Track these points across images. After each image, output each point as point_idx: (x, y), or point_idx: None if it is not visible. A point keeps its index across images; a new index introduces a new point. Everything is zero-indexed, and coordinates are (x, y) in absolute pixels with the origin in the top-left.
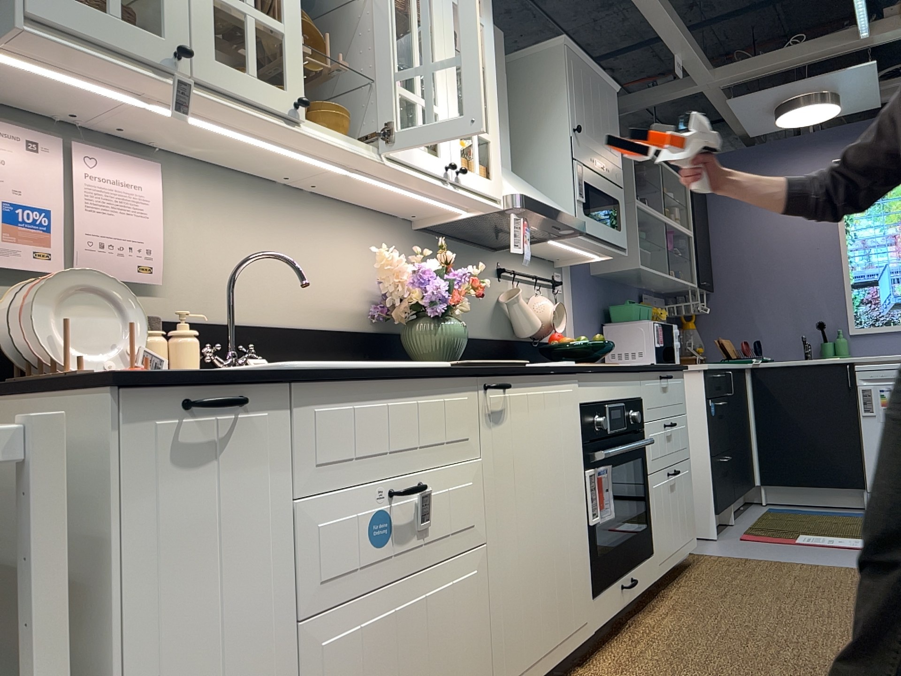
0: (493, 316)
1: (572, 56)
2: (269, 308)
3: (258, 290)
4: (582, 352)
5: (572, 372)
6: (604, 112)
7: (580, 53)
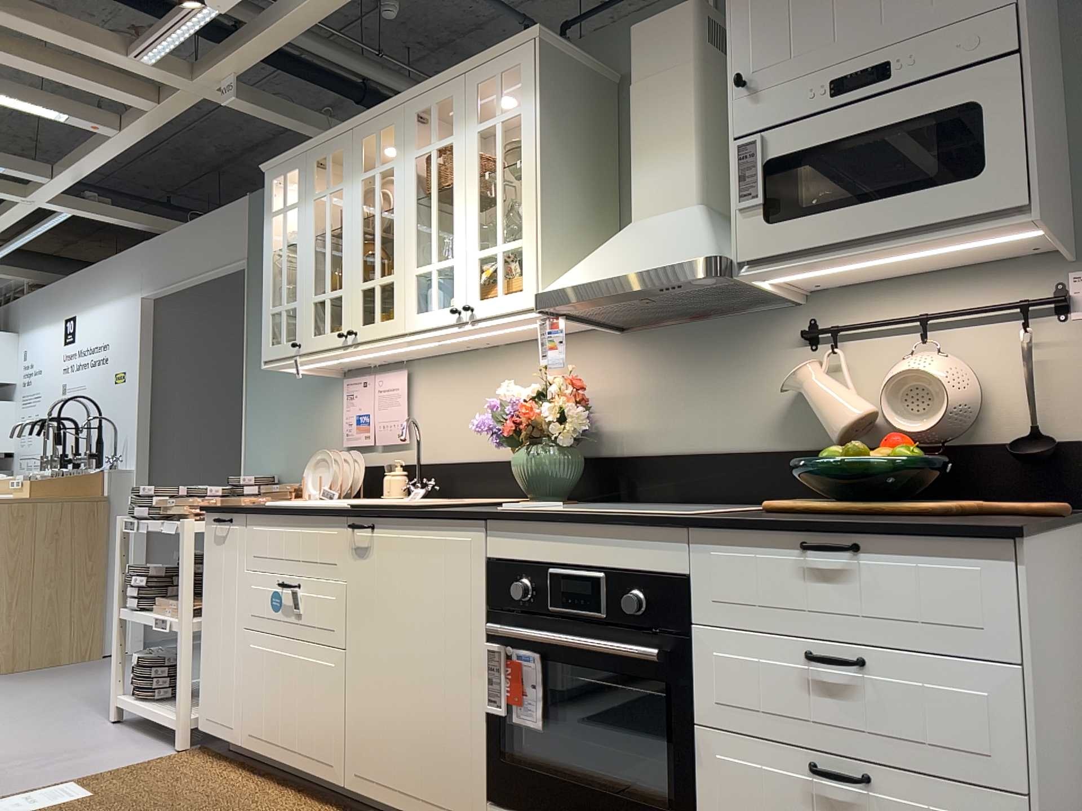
0: (781, 413)
1: None
2: (469, 447)
3: (462, 435)
4: (832, 477)
5: (463, 518)
6: None
7: None
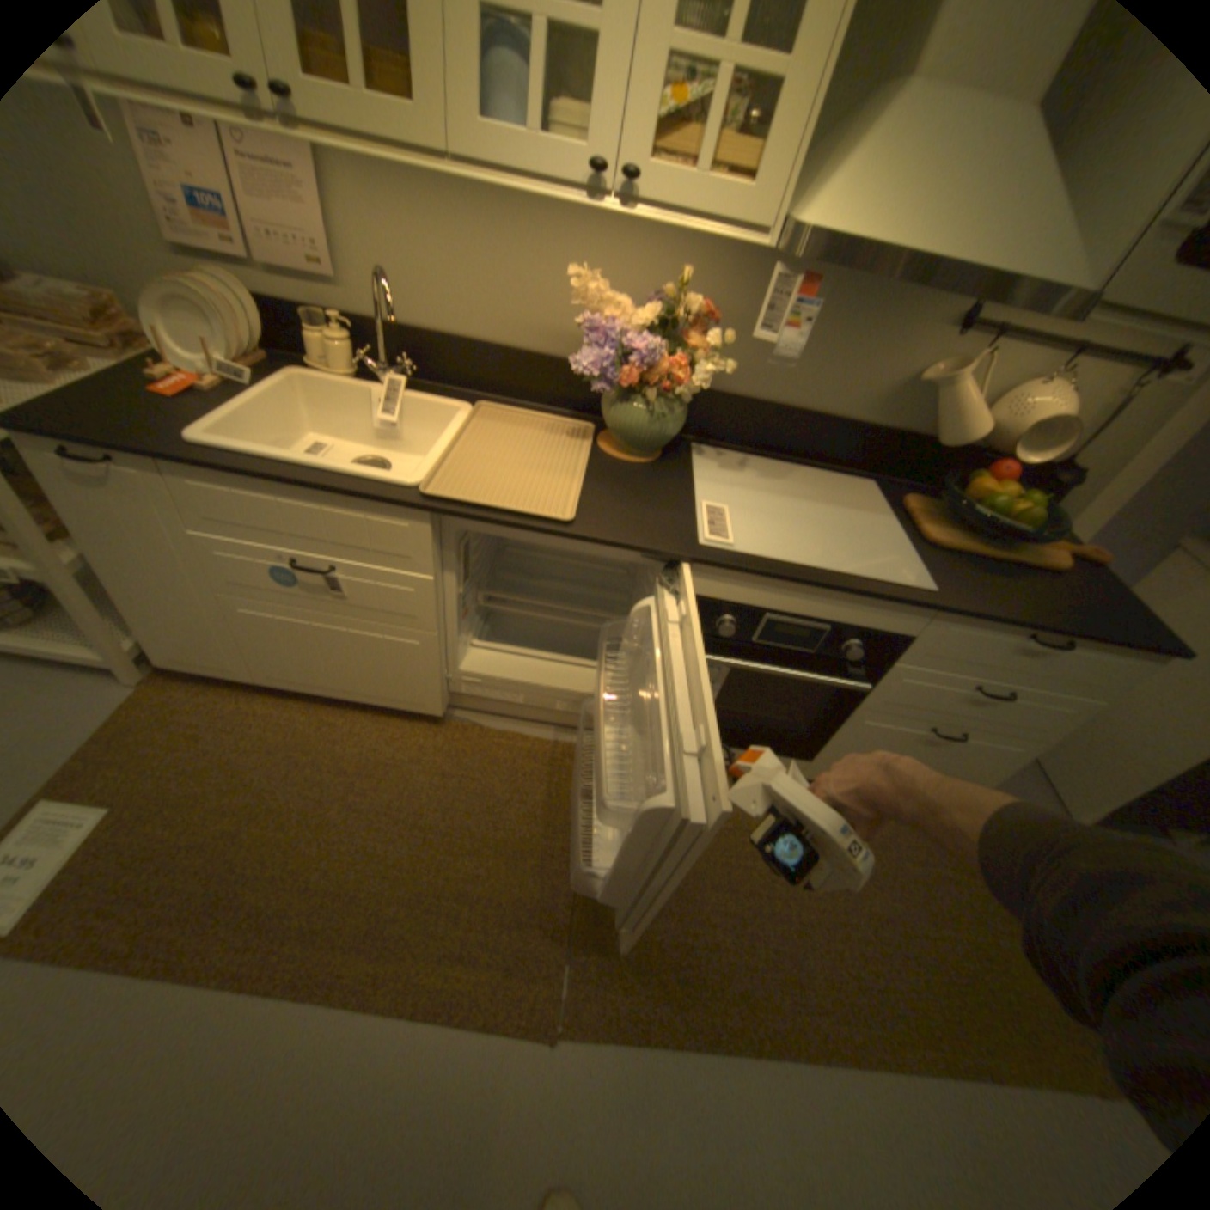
0: (894, 389)
1: None
2: (462, 316)
3: (448, 293)
4: (982, 515)
5: (663, 557)
6: None
7: None
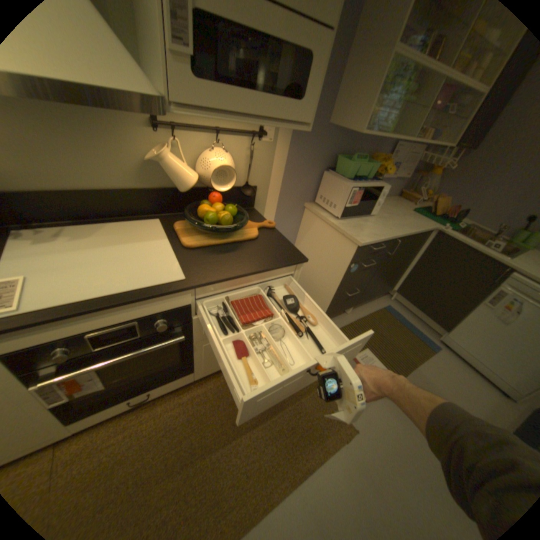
0: (138, 167)
1: None
2: None
3: None
4: (208, 224)
5: None
6: None
7: None
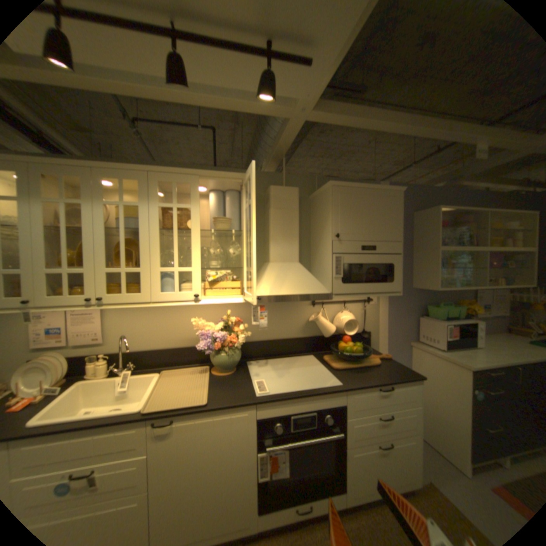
0: (303, 326)
1: (340, 189)
2: (154, 342)
3: (148, 336)
4: (346, 355)
5: (244, 406)
6: (378, 212)
7: (349, 184)
